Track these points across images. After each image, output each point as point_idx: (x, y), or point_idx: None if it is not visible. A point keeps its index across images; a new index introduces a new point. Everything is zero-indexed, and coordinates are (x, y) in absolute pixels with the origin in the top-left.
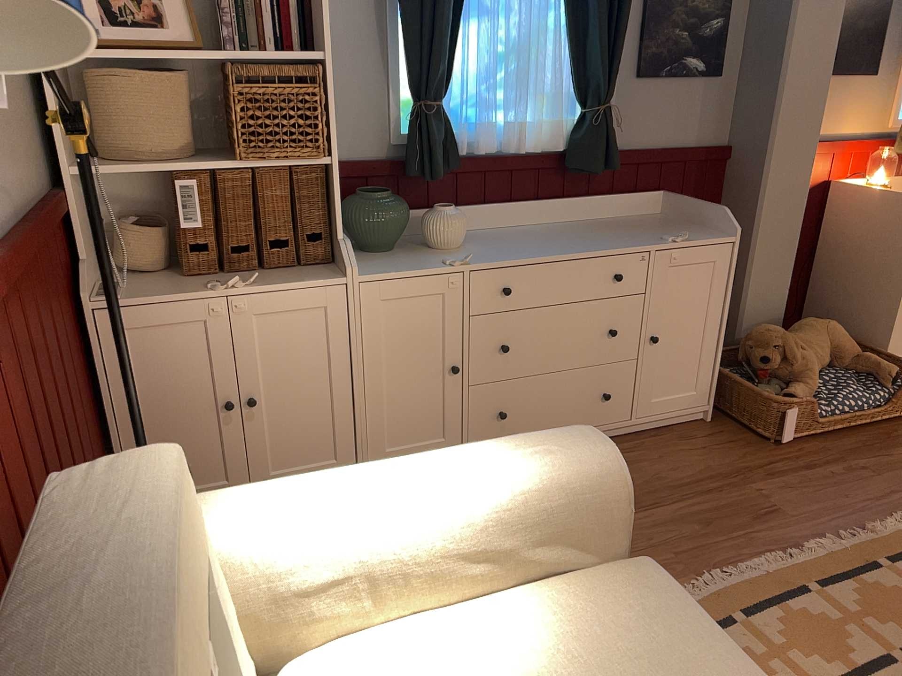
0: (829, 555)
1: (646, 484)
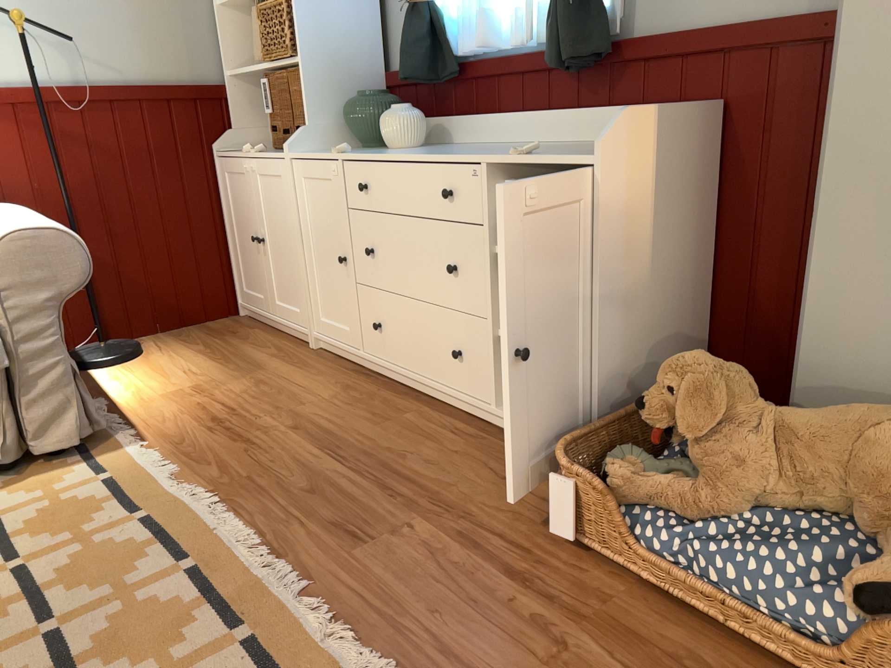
0: (255, 580)
1: (384, 450)
